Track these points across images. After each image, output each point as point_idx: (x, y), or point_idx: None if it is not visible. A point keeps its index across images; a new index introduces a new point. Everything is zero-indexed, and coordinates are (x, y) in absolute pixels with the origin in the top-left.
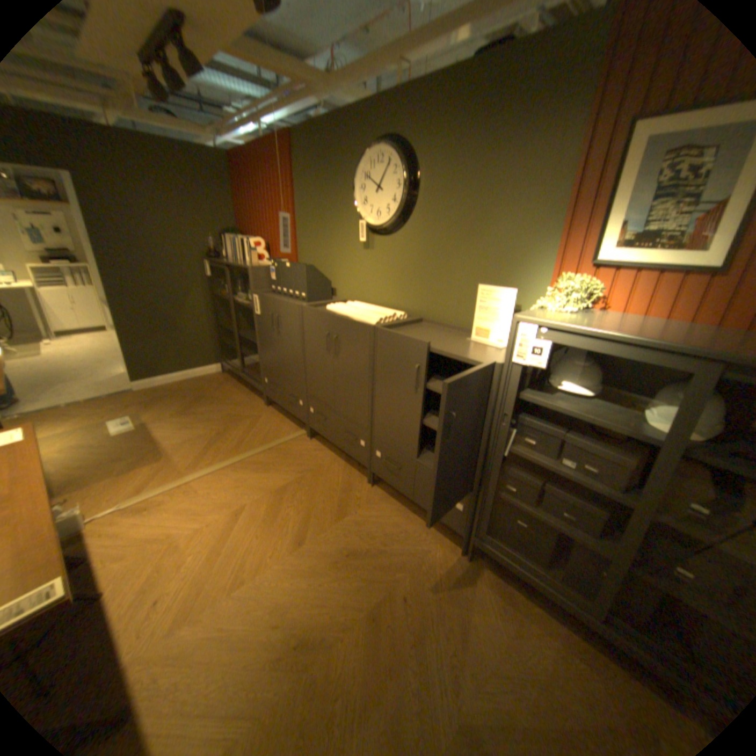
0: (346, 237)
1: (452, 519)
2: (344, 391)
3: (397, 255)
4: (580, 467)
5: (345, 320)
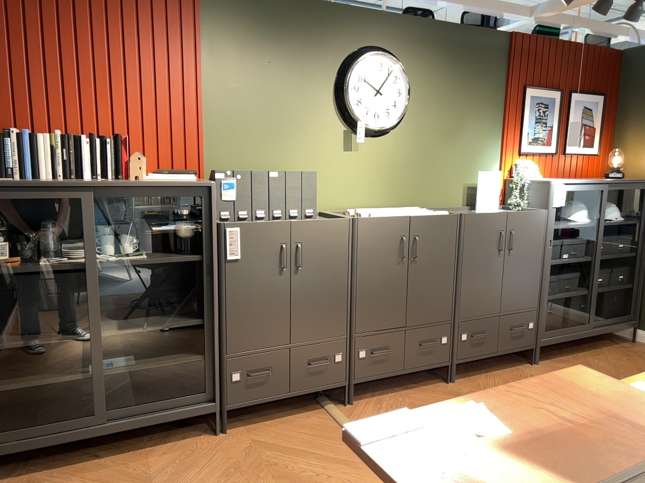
0: (316, 137)
1: (527, 340)
2: (422, 295)
3: (389, 154)
4: (569, 255)
5: (428, 216)
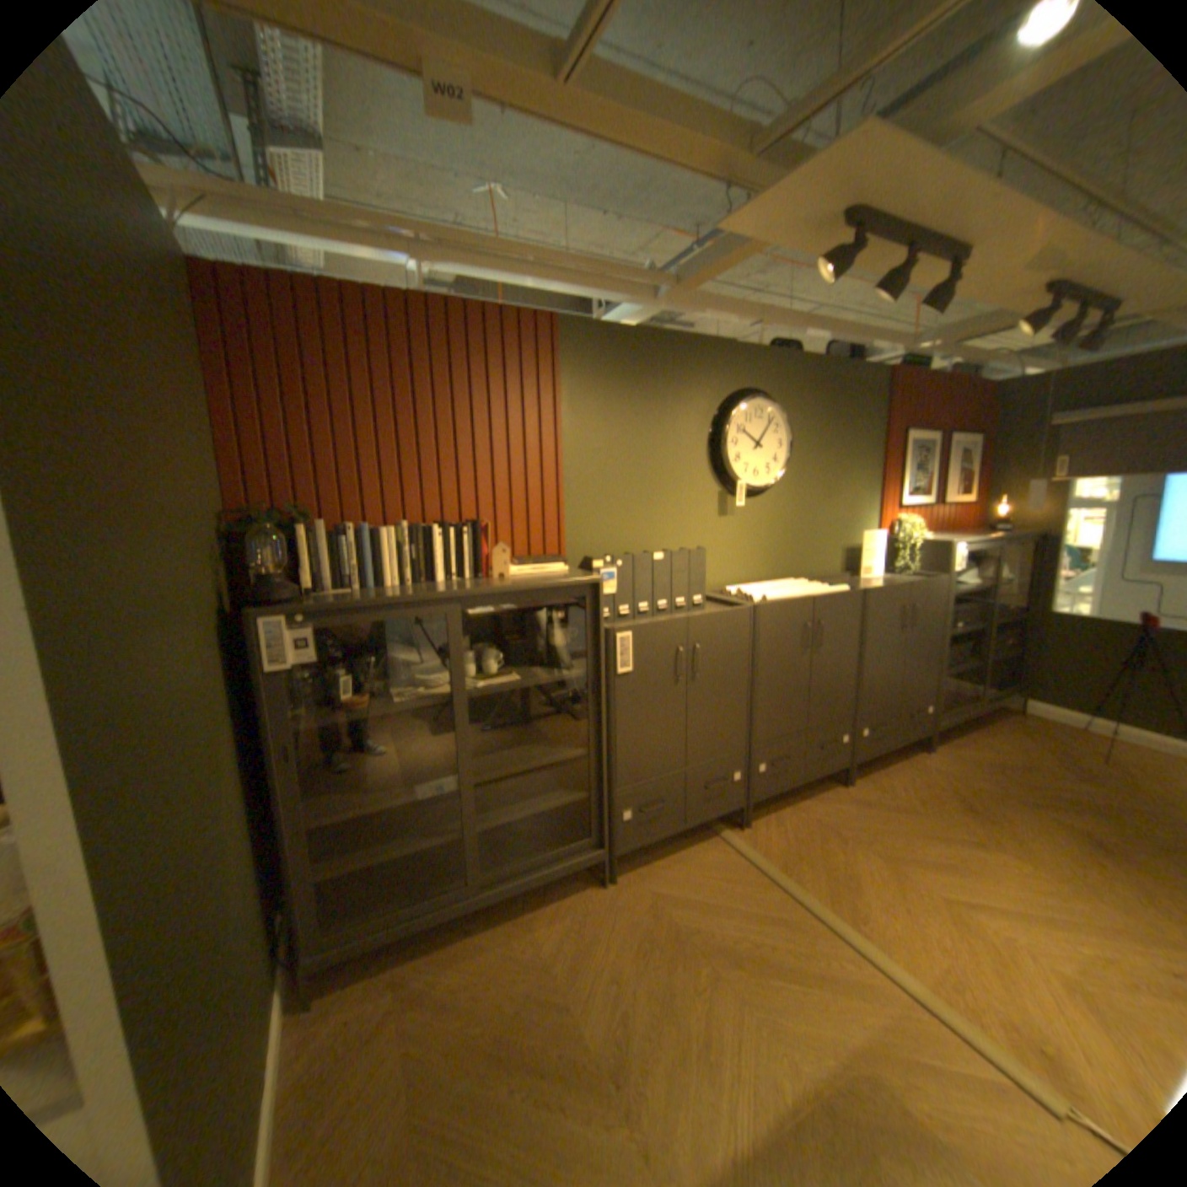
0: (688, 502)
1: (926, 728)
2: (825, 690)
3: (766, 518)
4: (964, 624)
5: (833, 595)
